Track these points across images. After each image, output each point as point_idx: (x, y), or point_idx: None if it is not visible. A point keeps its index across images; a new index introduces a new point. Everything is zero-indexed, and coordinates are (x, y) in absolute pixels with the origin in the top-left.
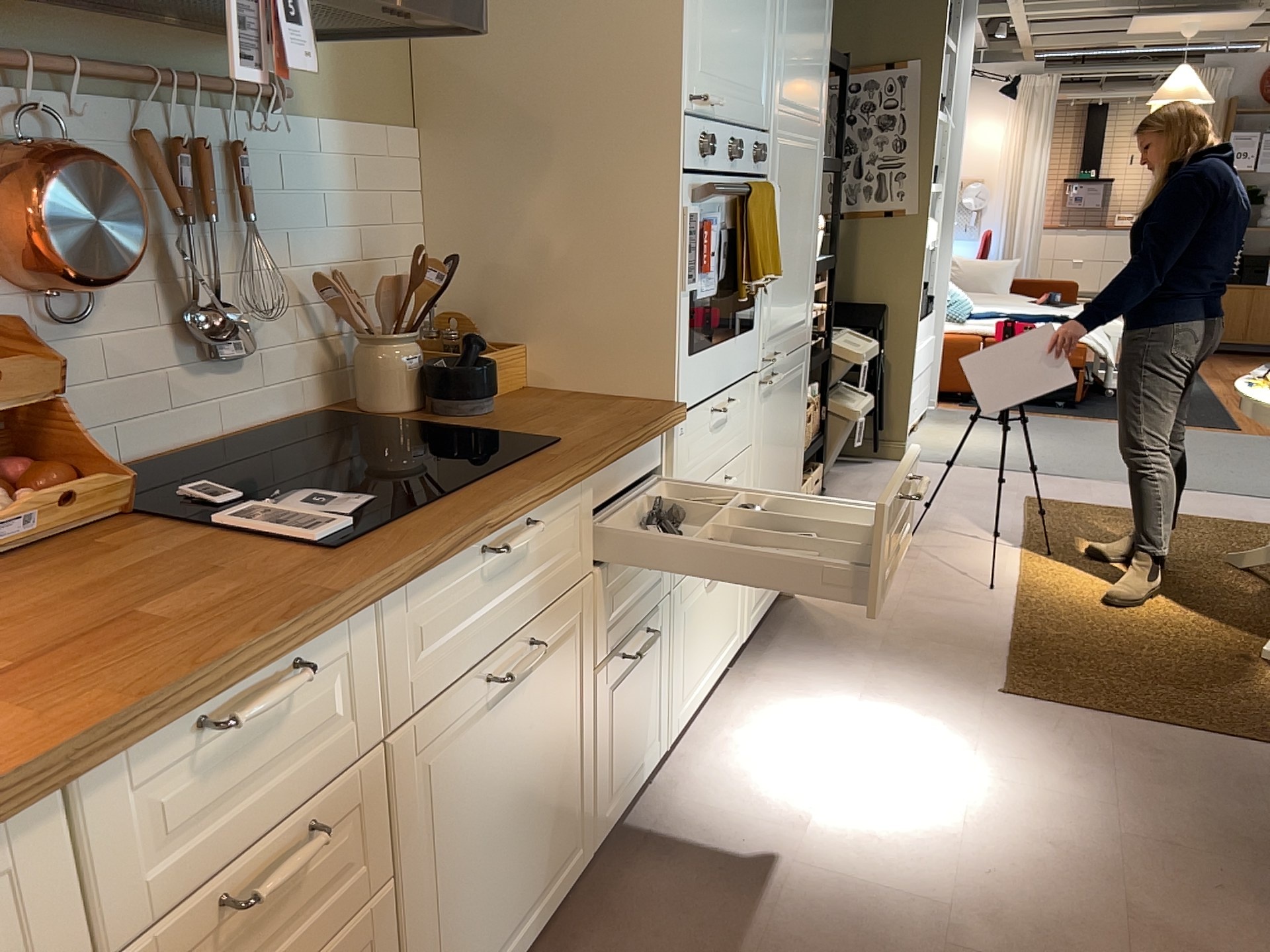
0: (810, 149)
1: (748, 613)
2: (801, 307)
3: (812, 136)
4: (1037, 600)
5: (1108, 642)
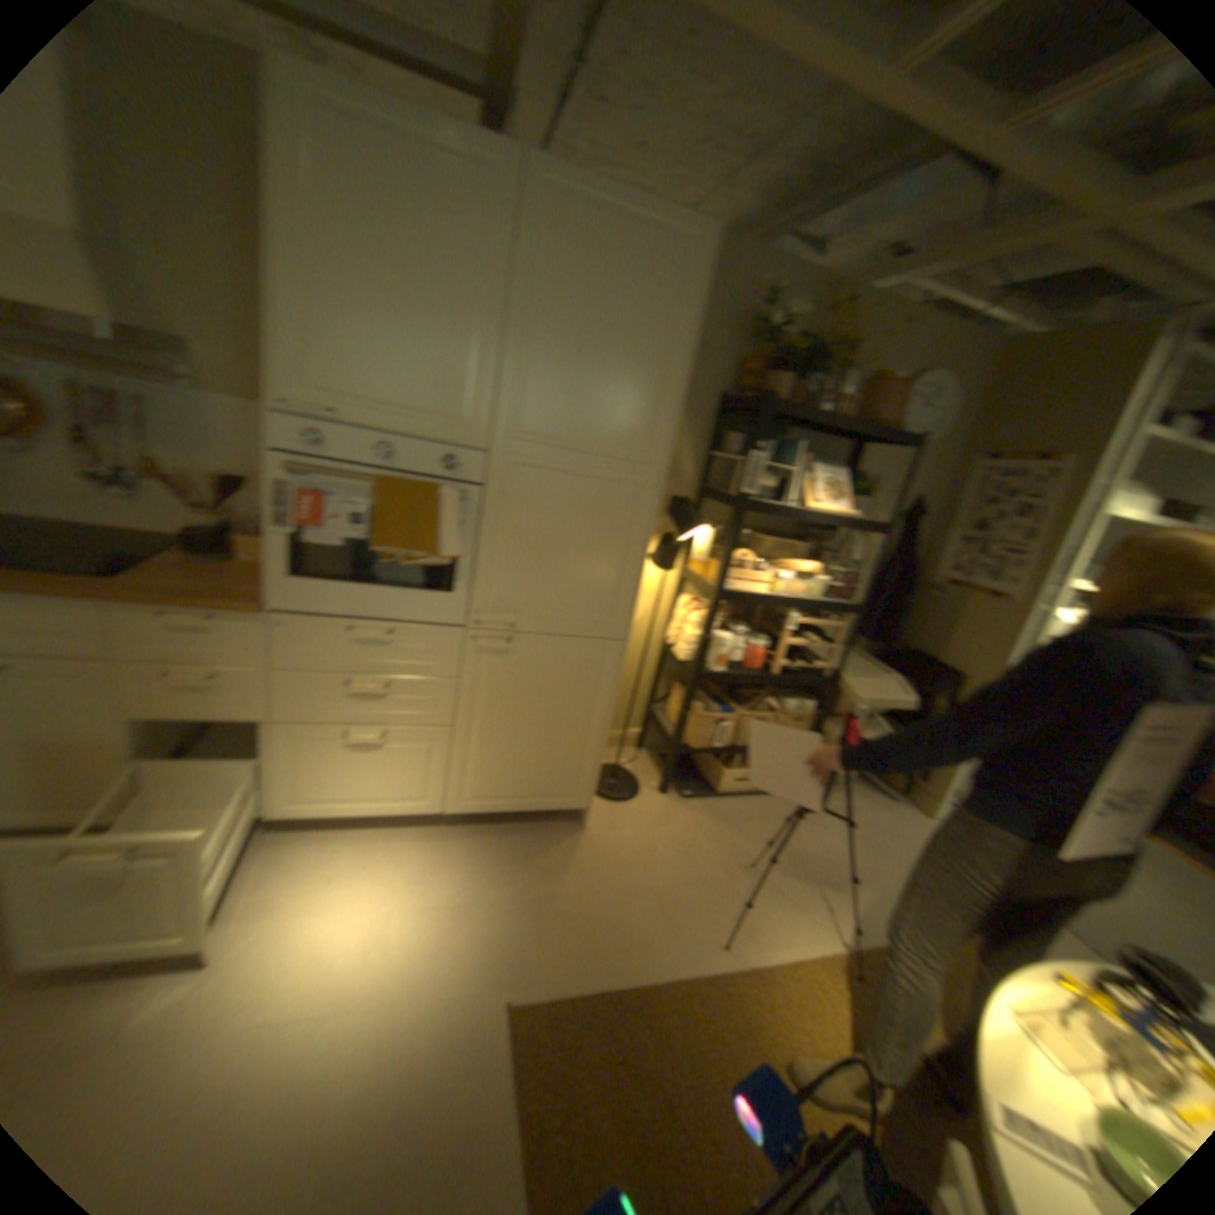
0: (616, 480)
1: (449, 800)
2: (590, 606)
3: (617, 469)
4: (734, 999)
5: (692, 1095)
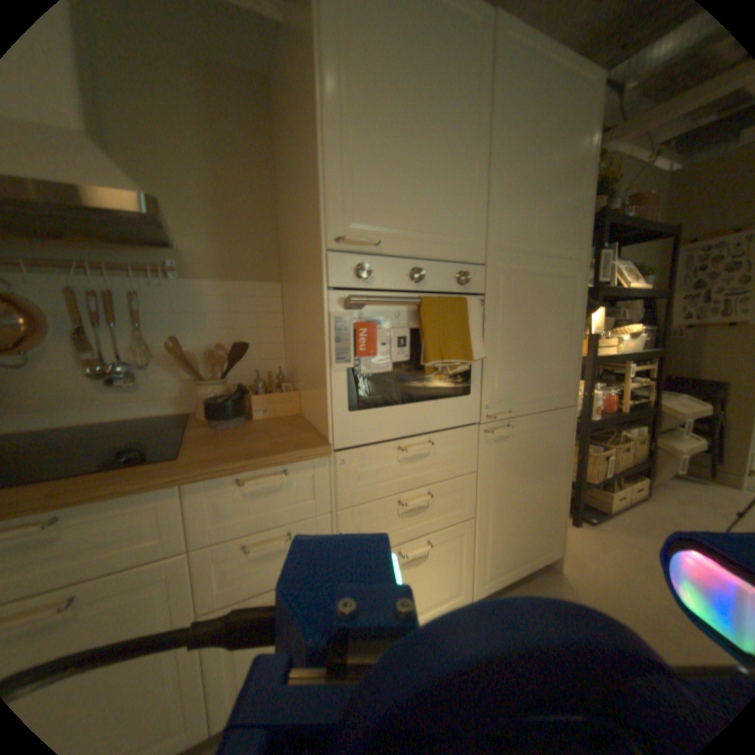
0: (566, 274)
1: (480, 584)
2: (558, 381)
3: (566, 264)
4: None
5: None
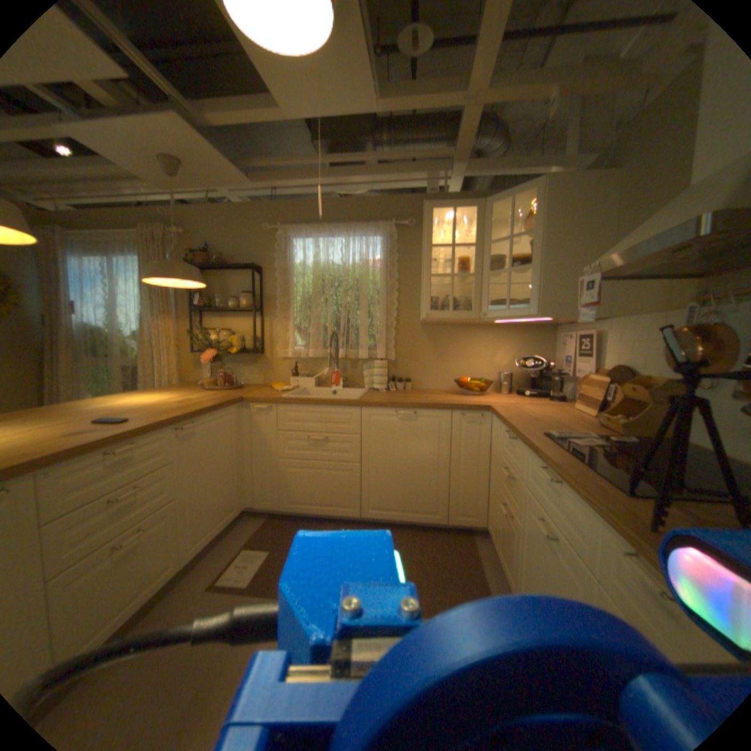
0: None
1: None
2: None
3: None
4: None
5: None
